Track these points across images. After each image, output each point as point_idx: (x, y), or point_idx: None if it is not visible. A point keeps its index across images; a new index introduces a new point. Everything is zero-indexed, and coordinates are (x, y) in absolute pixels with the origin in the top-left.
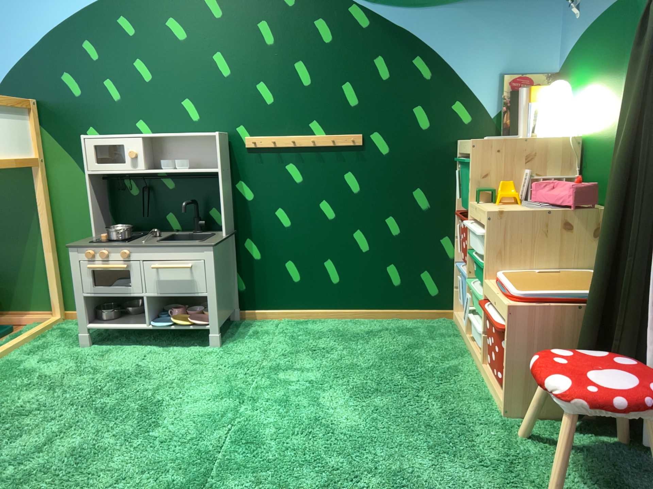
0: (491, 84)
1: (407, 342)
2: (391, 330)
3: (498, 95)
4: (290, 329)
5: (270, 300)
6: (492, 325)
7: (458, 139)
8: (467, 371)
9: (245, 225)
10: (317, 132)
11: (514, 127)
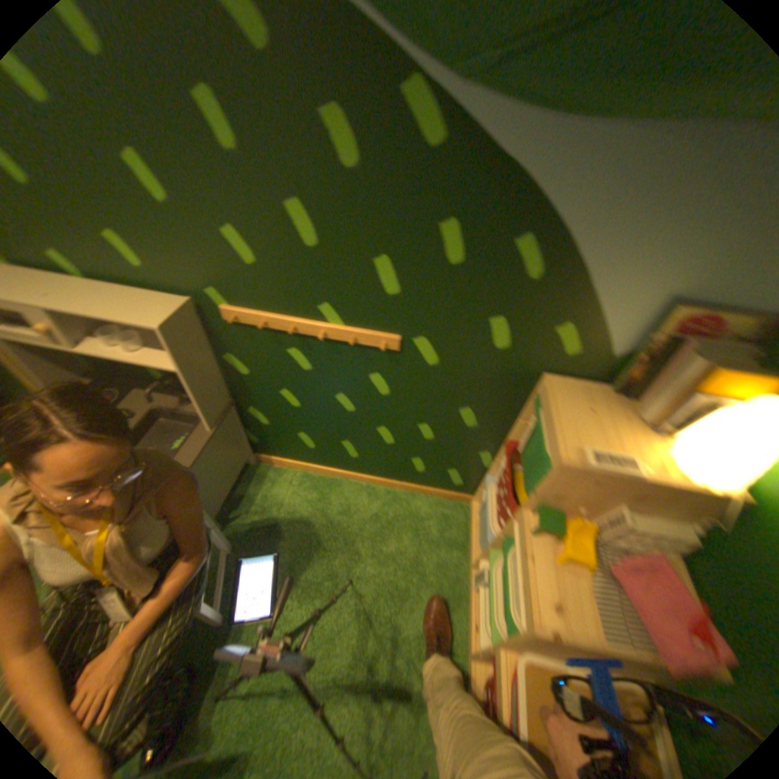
0: (649, 313)
1: (412, 556)
2: (402, 521)
3: (649, 332)
4: (302, 497)
5: (286, 455)
6: (490, 701)
7: (547, 375)
8: (455, 647)
9: (246, 398)
10: (333, 324)
11: (646, 390)
